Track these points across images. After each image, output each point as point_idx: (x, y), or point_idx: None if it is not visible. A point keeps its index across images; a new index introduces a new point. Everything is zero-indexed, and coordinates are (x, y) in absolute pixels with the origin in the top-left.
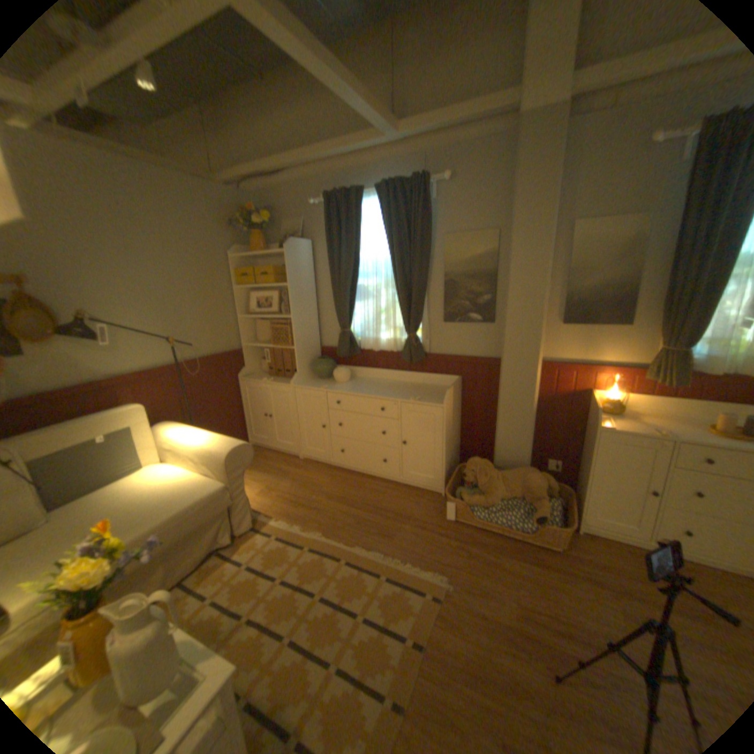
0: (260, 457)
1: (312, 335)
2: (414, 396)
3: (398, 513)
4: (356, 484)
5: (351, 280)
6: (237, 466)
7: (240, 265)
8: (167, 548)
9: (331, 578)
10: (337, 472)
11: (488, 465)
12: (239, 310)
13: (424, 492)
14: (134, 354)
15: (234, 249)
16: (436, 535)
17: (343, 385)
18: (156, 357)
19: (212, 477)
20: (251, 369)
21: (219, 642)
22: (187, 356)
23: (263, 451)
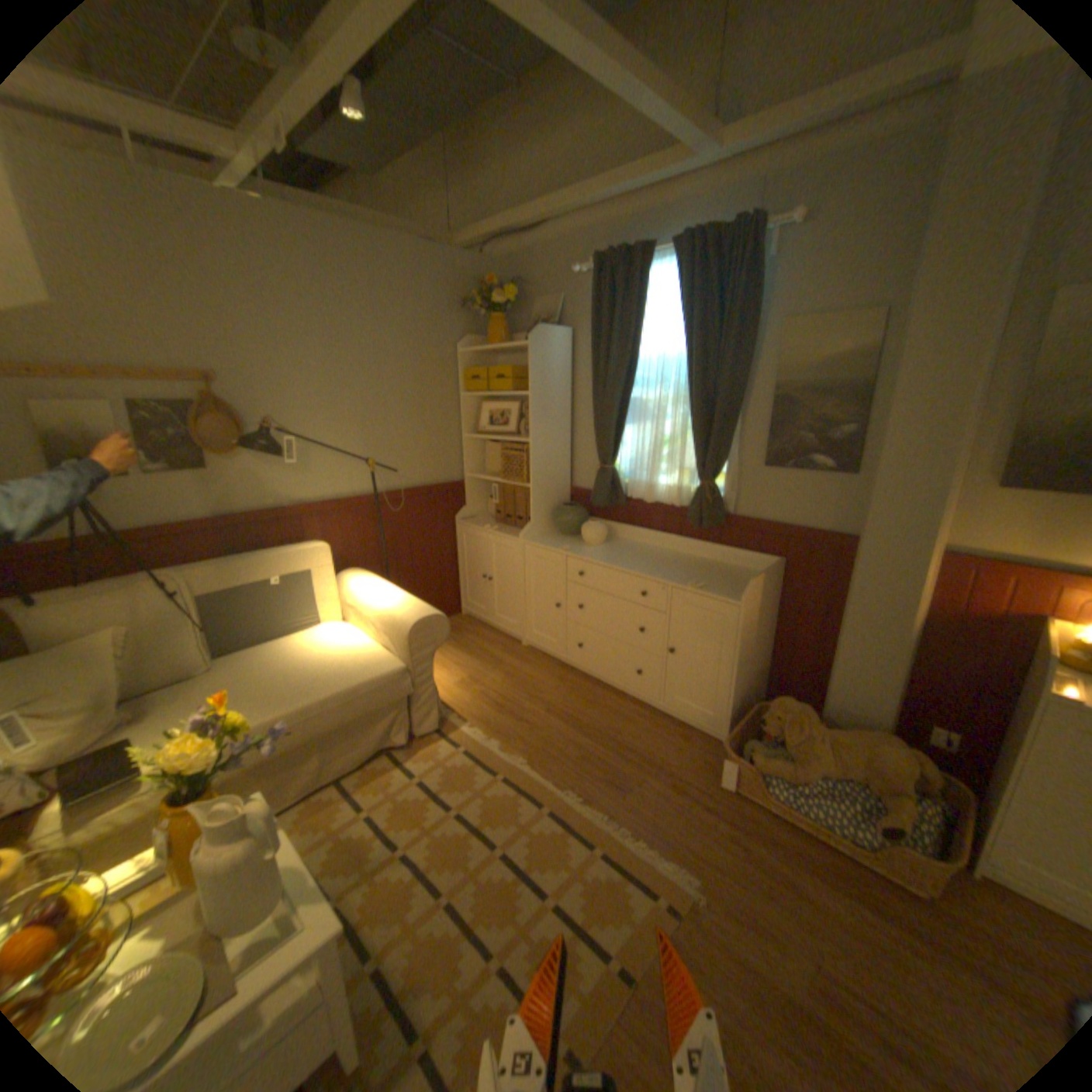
0: (471, 633)
1: (559, 471)
2: (696, 581)
3: (646, 758)
4: (593, 699)
5: (621, 390)
6: (426, 645)
7: (473, 364)
8: (324, 735)
9: (524, 831)
10: (569, 675)
11: (808, 715)
12: (465, 427)
13: (695, 735)
14: (327, 478)
15: (466, 342)
16: (698, 808)
17: (593, 549)
18: (353, 484)
19: (393, 653)
20: (474, 511)
21: (363, 875)
22: (392, 487)
23: (477, 626)
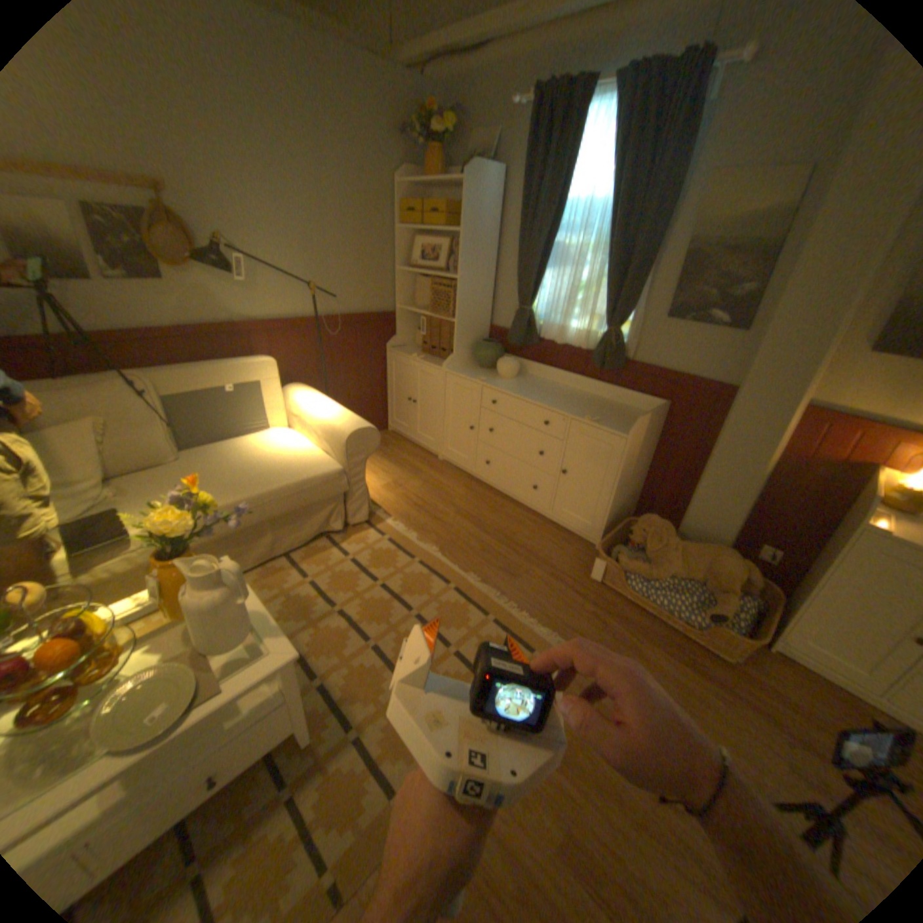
0: (396, 447)
1: (482, 308)
2: (593, 416)
3: (534, 553)
4: (495, 506)
5: (547, 234)
6: (360, 452)
7: (409, 196)
8: (276, 517)
9: (435, 599)
10: (476, 486)
11: (668, 529)
12: (399, 260)
13: (574, 538)
14: (273, 298)
15: (404, 172)
16: (571, 591)
17: (506, 382)
18: (297, 306)
19: (332, 456)
20: (404, 340)
21: (310, 621)
22: (332, 311)
23: (402, 441)
